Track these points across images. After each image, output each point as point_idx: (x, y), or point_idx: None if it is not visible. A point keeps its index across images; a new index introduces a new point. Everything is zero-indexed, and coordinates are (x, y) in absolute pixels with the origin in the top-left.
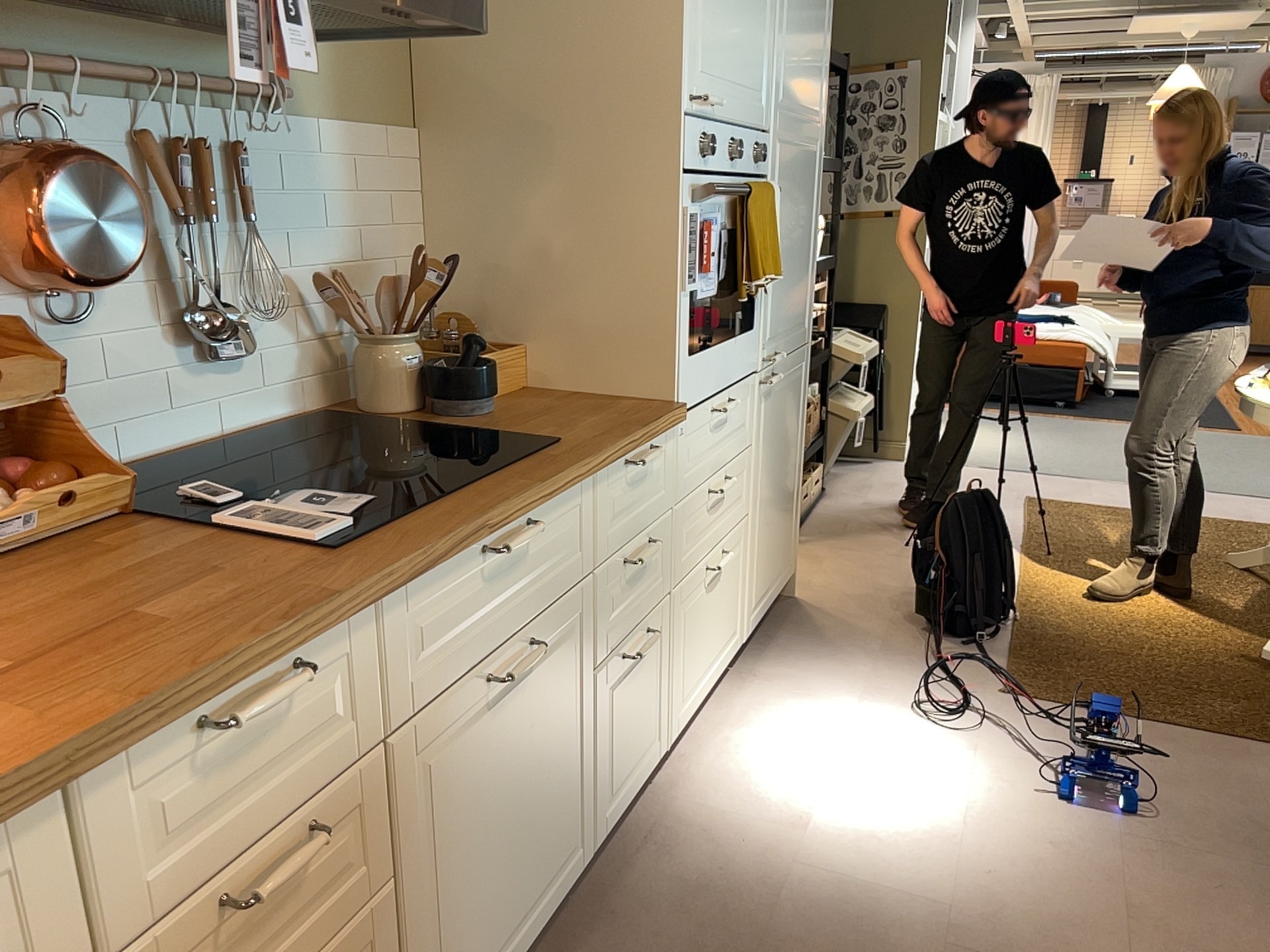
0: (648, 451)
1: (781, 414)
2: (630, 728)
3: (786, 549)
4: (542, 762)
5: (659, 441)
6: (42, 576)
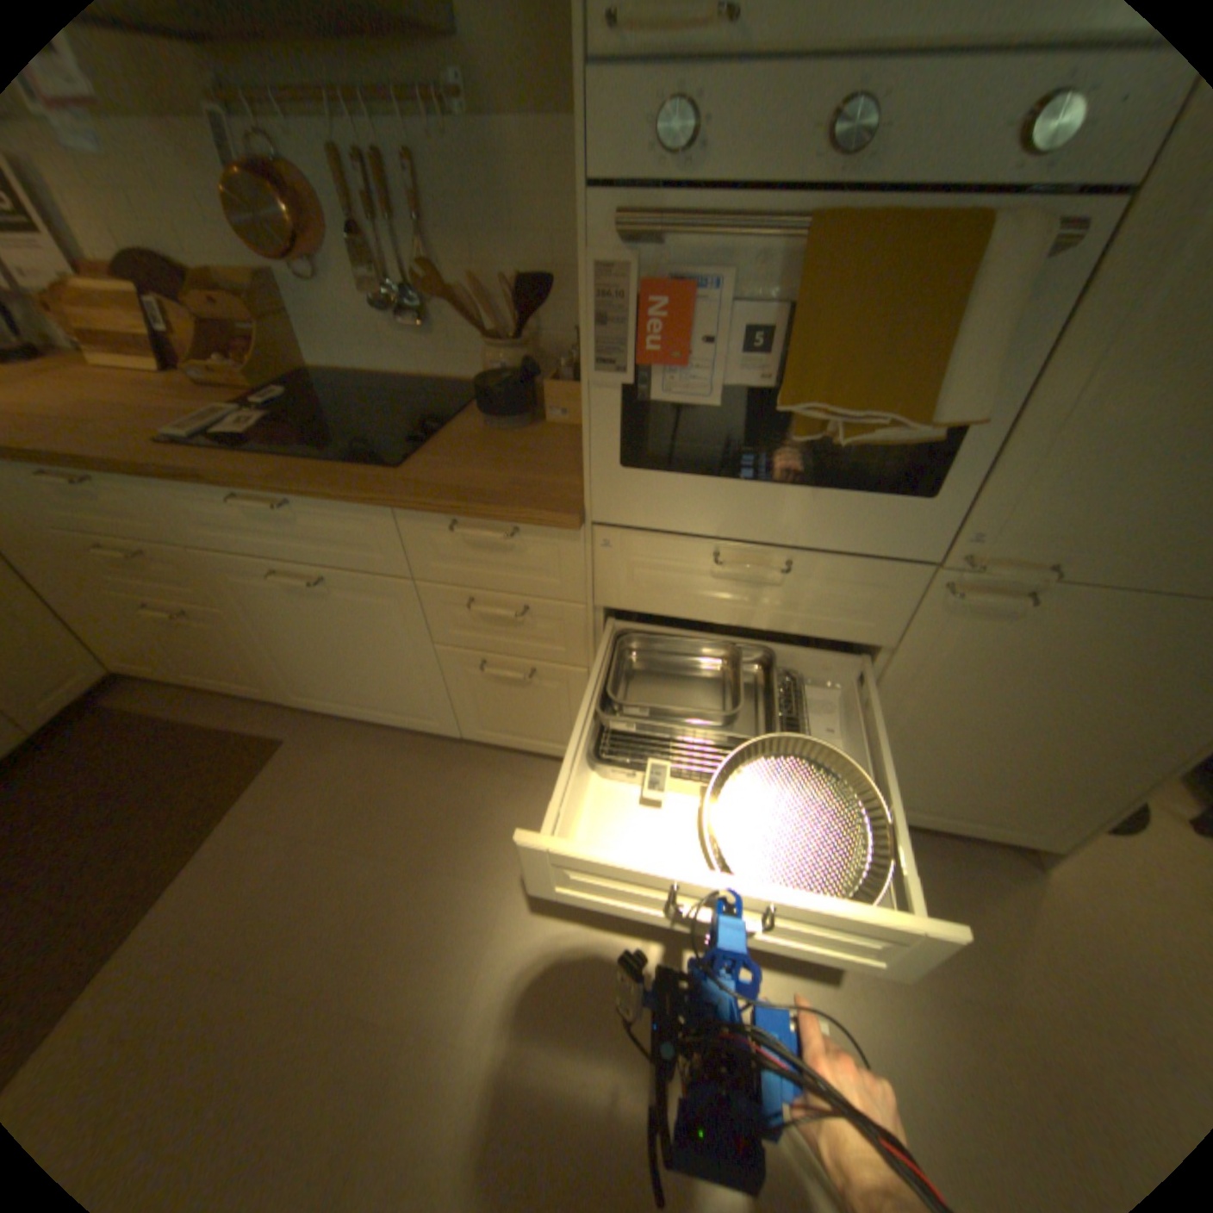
0: (485, 527)
1: (1065, 662)
2: (511, 712)
3: (1028, 818)
4: (364, 652)
5: (537, 531)
6: (166, 397)
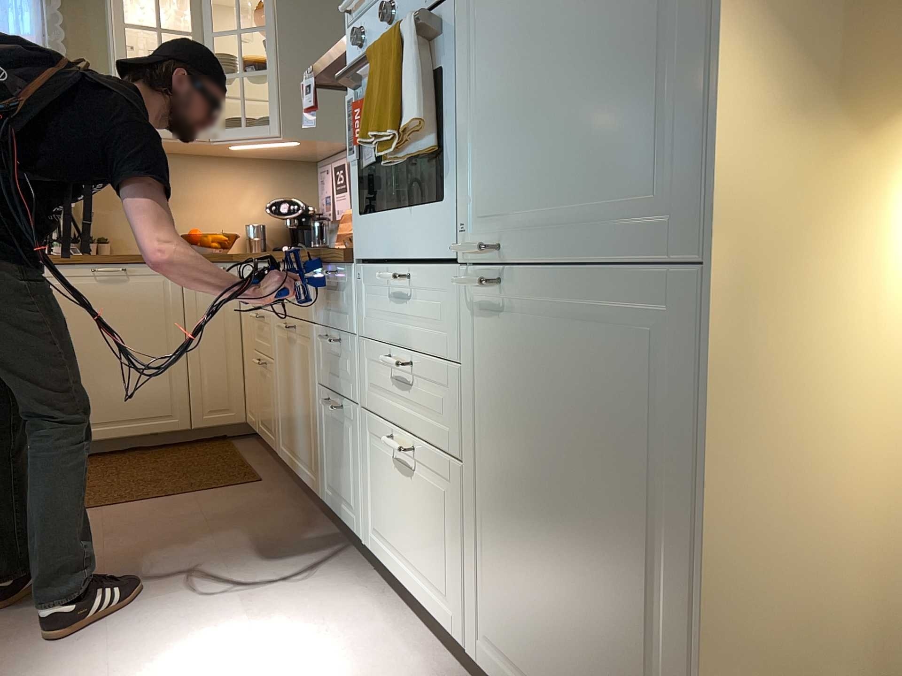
0: (327, 270)
1: (551, 377)
2: (337, 466)
3: None
4: (300, 395)
5: (343, 272)
6: None
